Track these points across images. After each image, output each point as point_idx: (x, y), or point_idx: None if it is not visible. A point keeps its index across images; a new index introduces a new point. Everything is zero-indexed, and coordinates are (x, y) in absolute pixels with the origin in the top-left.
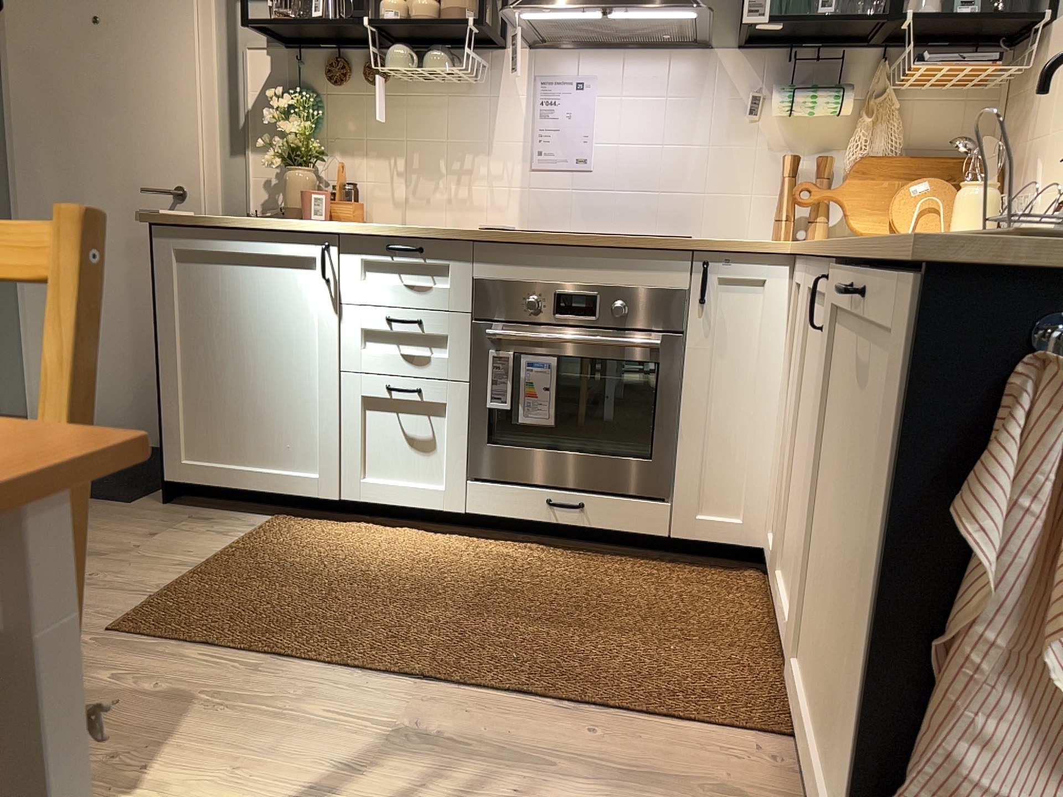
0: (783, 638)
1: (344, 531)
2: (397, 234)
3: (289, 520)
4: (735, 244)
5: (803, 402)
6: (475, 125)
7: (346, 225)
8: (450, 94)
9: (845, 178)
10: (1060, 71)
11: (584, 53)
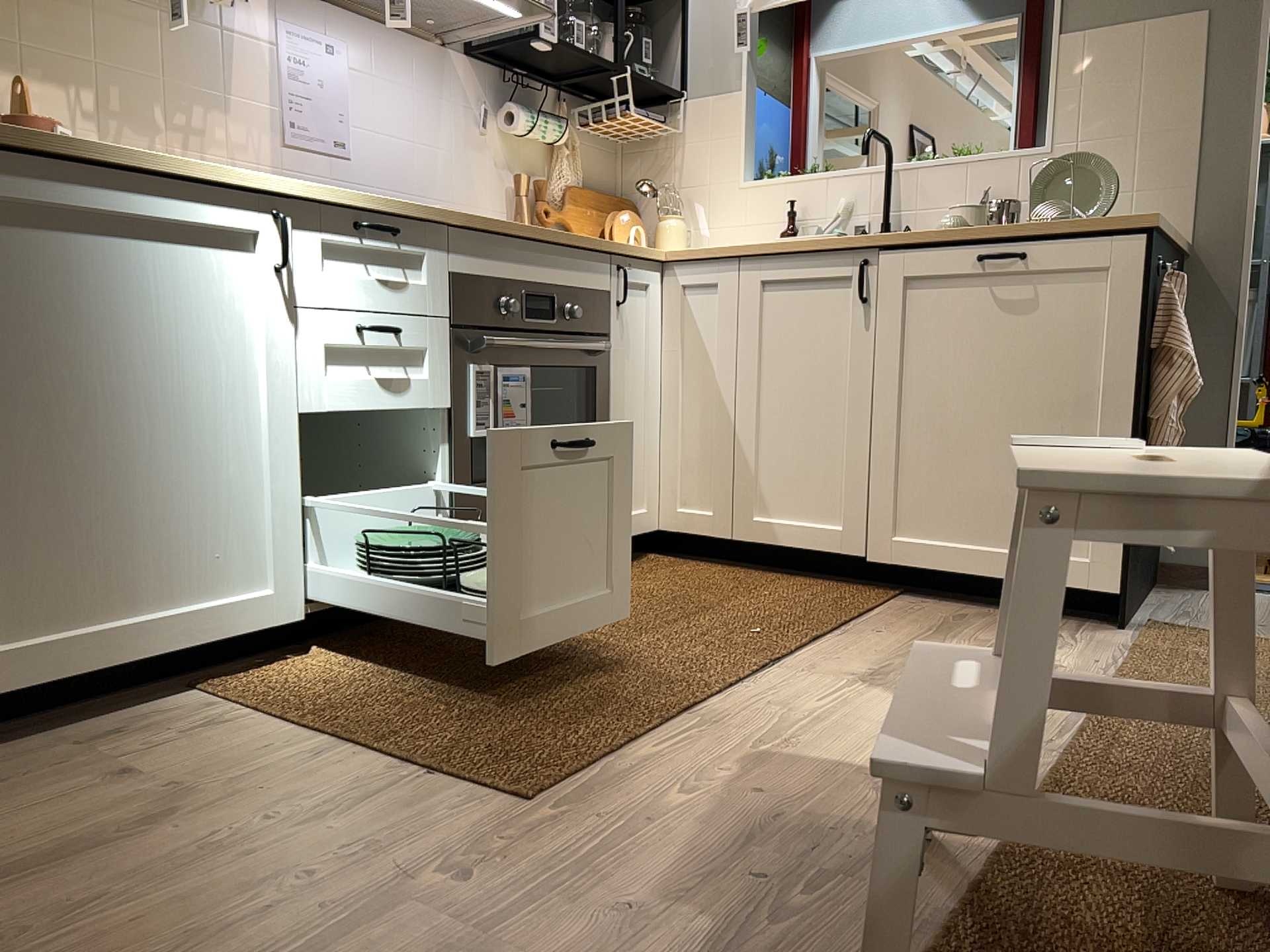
0: (827, 546)
1: (339, 657)
2: (374, 205)
3: (225, 684)
4: (638, 246)
5: (781, 366)
6: (209, 65)
7: (281, 184)
8: (167, 8)
9: (555, 201)
10: (718, 136)
11: (319, 7)
